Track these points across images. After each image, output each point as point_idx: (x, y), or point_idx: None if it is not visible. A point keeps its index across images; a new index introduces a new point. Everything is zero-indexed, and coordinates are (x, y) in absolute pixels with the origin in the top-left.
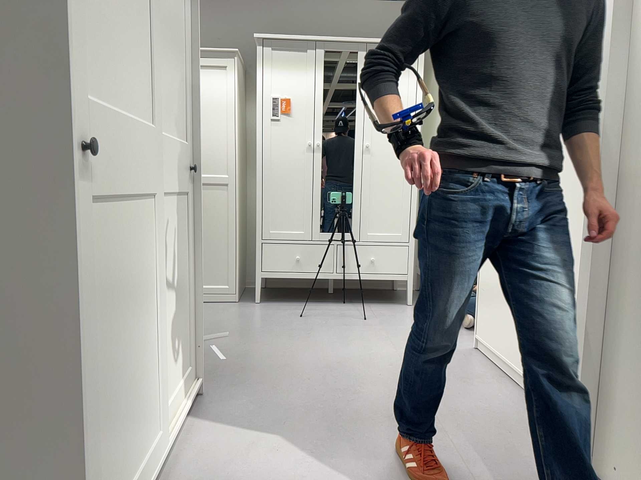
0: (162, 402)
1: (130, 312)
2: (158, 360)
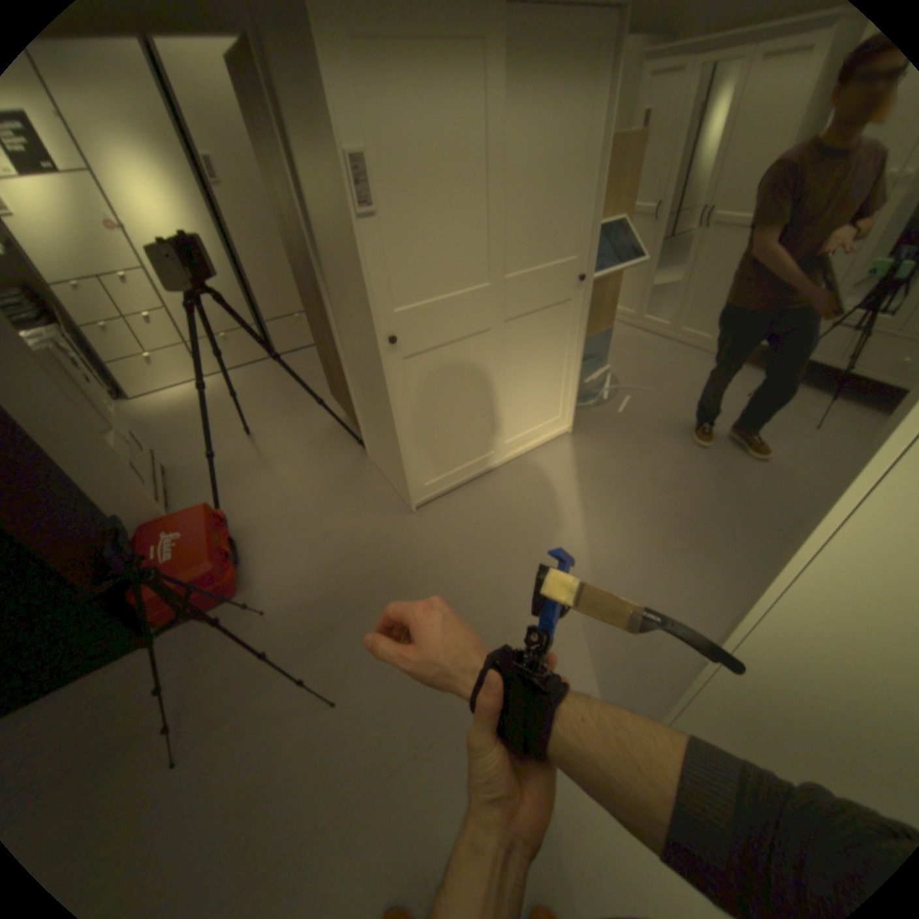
0: (511, 435)
1: (460, 397)
2: (495, 417)
